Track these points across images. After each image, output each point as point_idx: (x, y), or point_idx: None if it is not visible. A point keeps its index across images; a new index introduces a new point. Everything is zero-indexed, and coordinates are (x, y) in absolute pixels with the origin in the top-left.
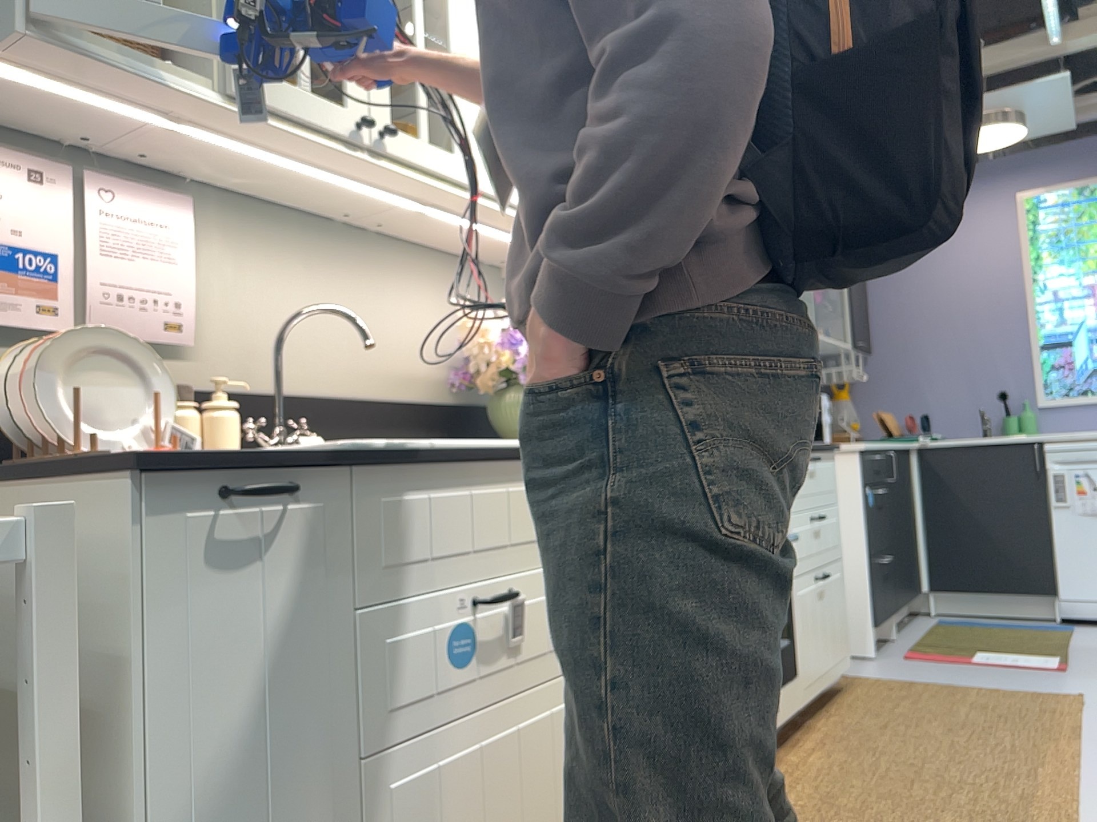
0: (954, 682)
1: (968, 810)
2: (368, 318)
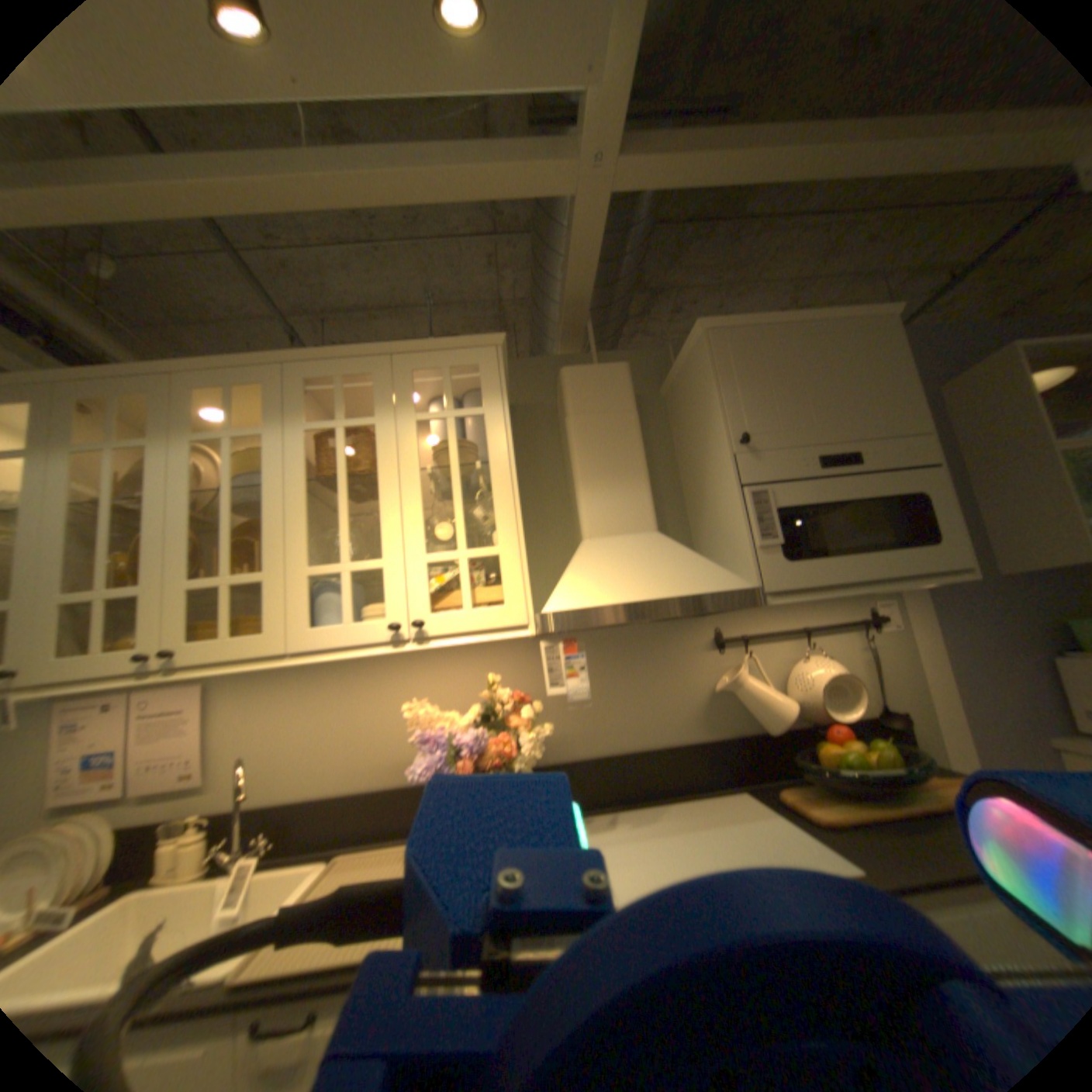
0: None
1: None
2: (363, 724)
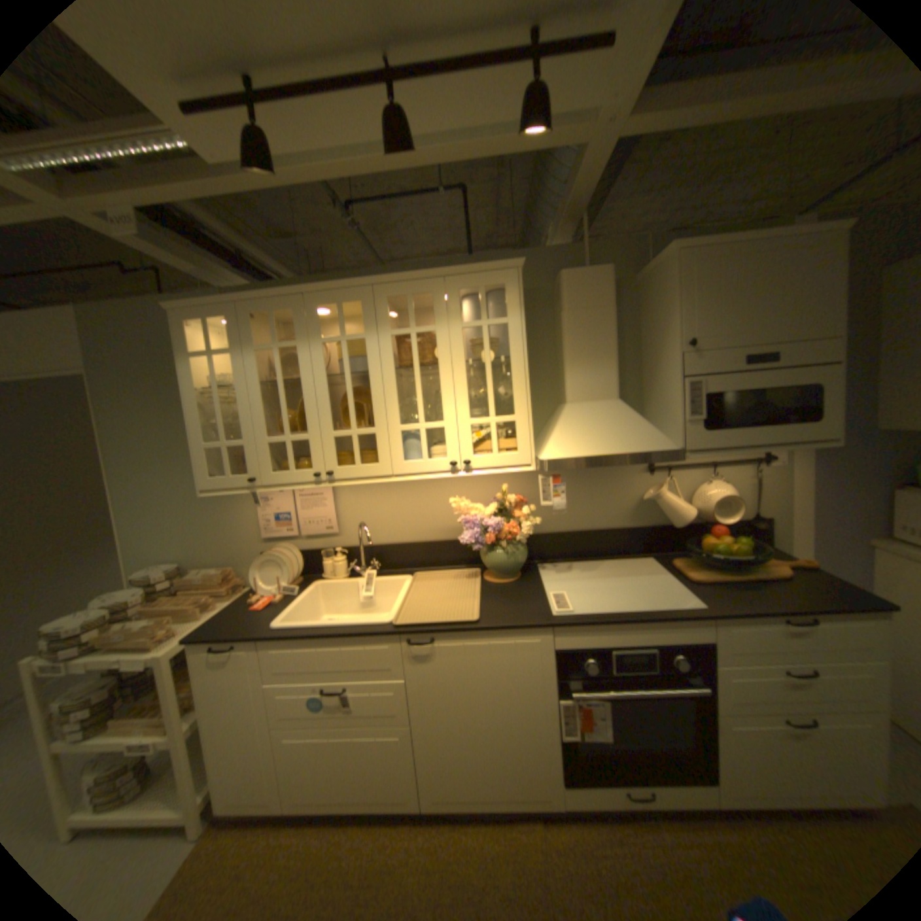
0: None
1: None
2: (424, 505)
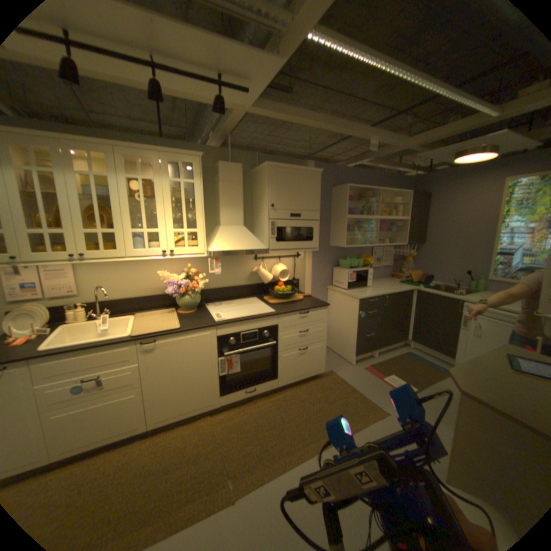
0: (360, 389)
1: (267, 449)
2: (140, 276)
